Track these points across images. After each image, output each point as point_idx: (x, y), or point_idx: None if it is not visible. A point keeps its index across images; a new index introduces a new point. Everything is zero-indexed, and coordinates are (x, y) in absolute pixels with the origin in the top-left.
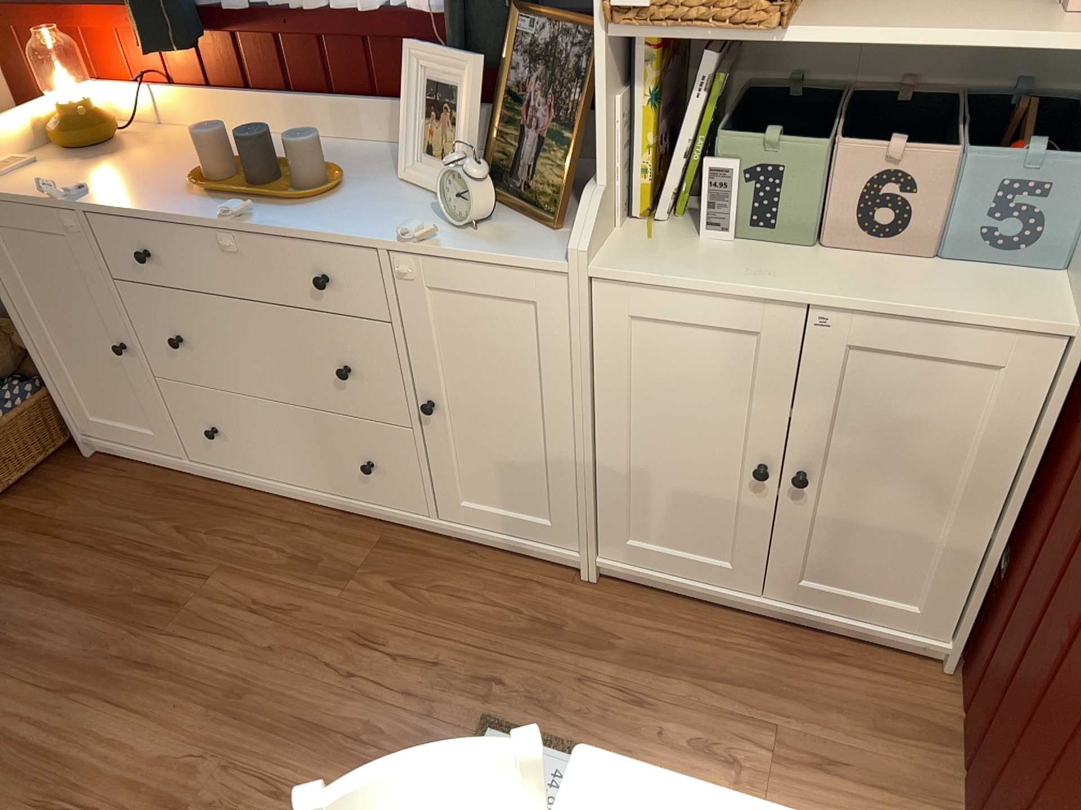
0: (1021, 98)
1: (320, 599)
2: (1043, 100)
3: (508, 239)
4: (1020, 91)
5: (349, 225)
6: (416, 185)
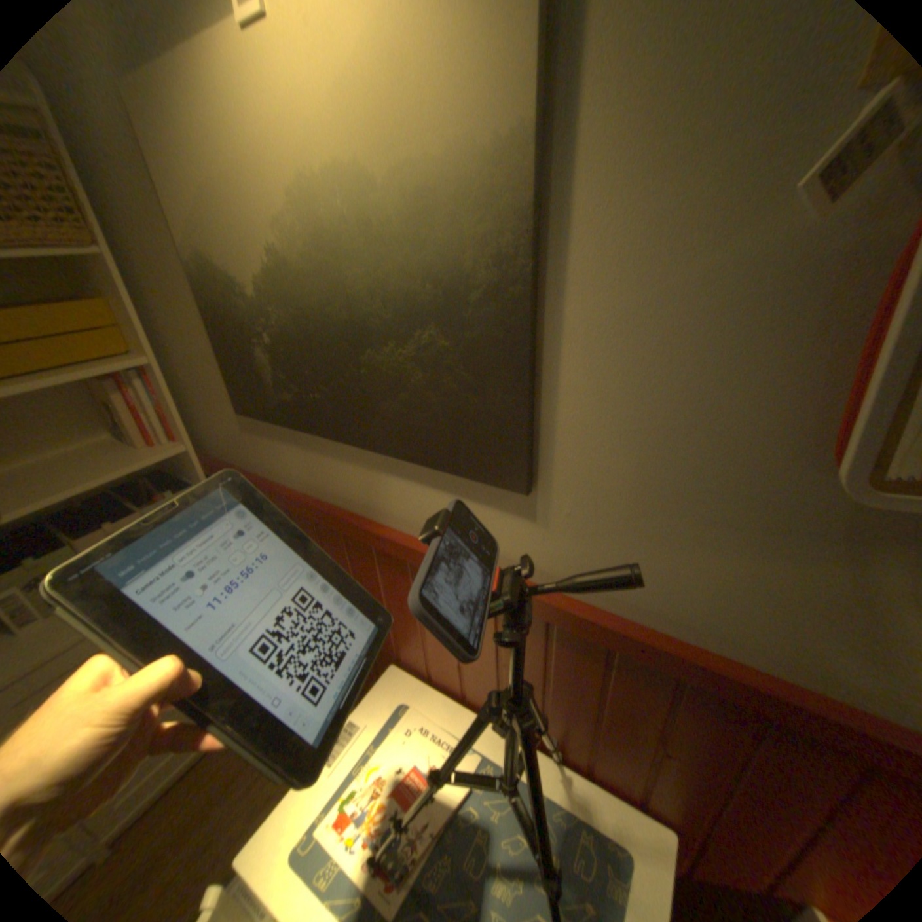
0: (136, 481)
1: None
2: (145, 477)
3: None
4: (133, 479)
5: None
6: None
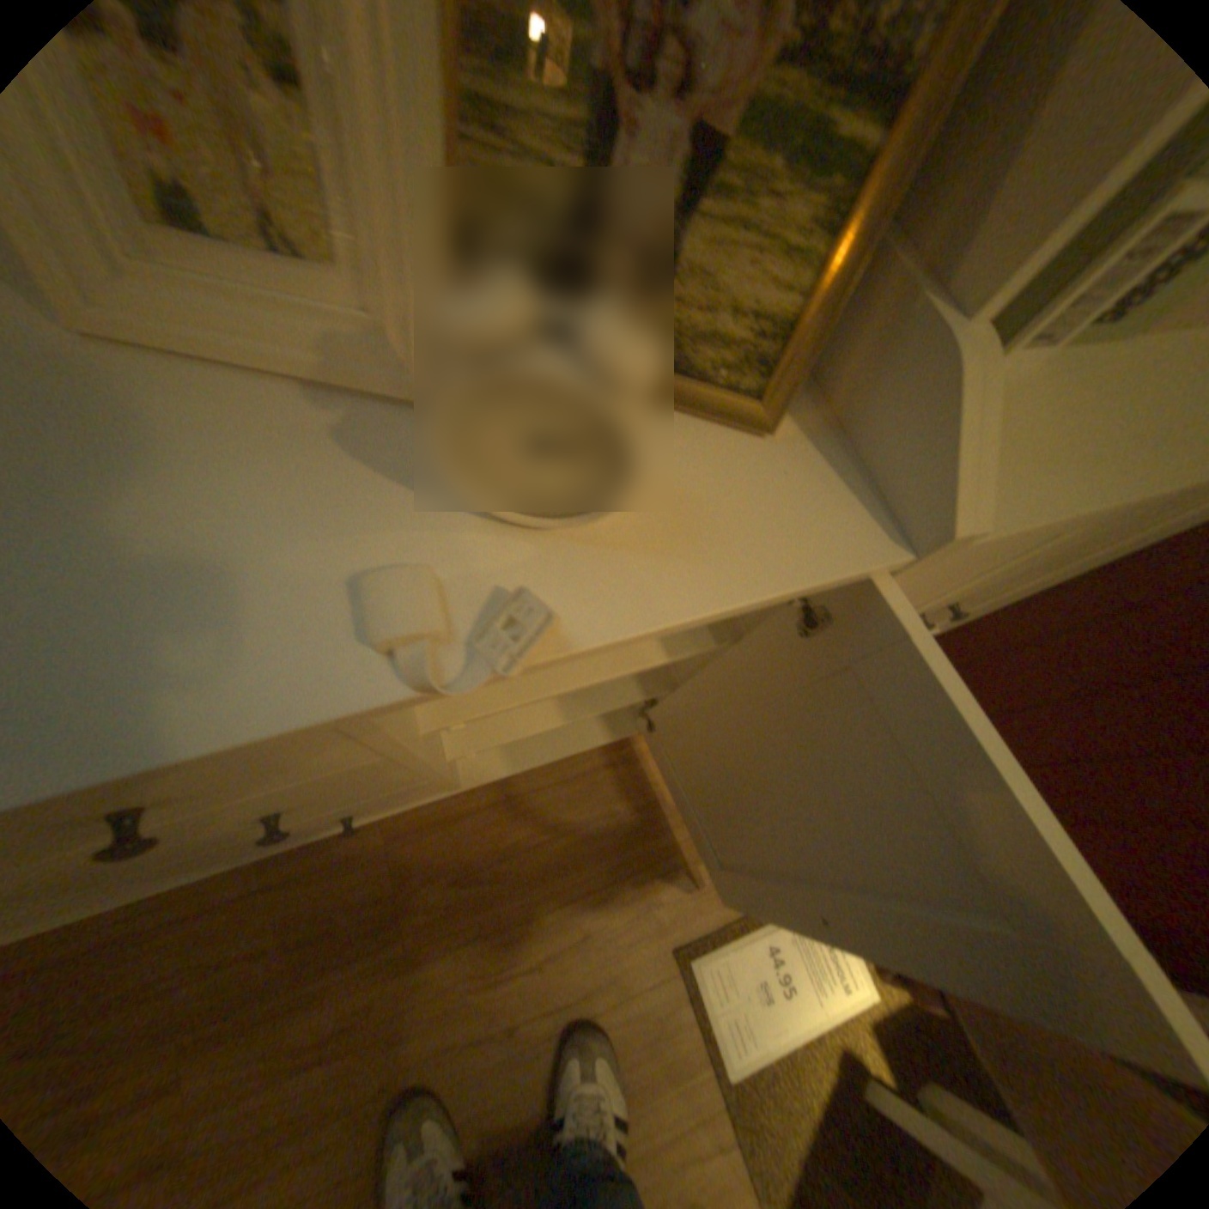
0: None
1: (383, 975)
2: None
3: (712, 528)
4: None
5: (127, 687)
6: (186, 354)
